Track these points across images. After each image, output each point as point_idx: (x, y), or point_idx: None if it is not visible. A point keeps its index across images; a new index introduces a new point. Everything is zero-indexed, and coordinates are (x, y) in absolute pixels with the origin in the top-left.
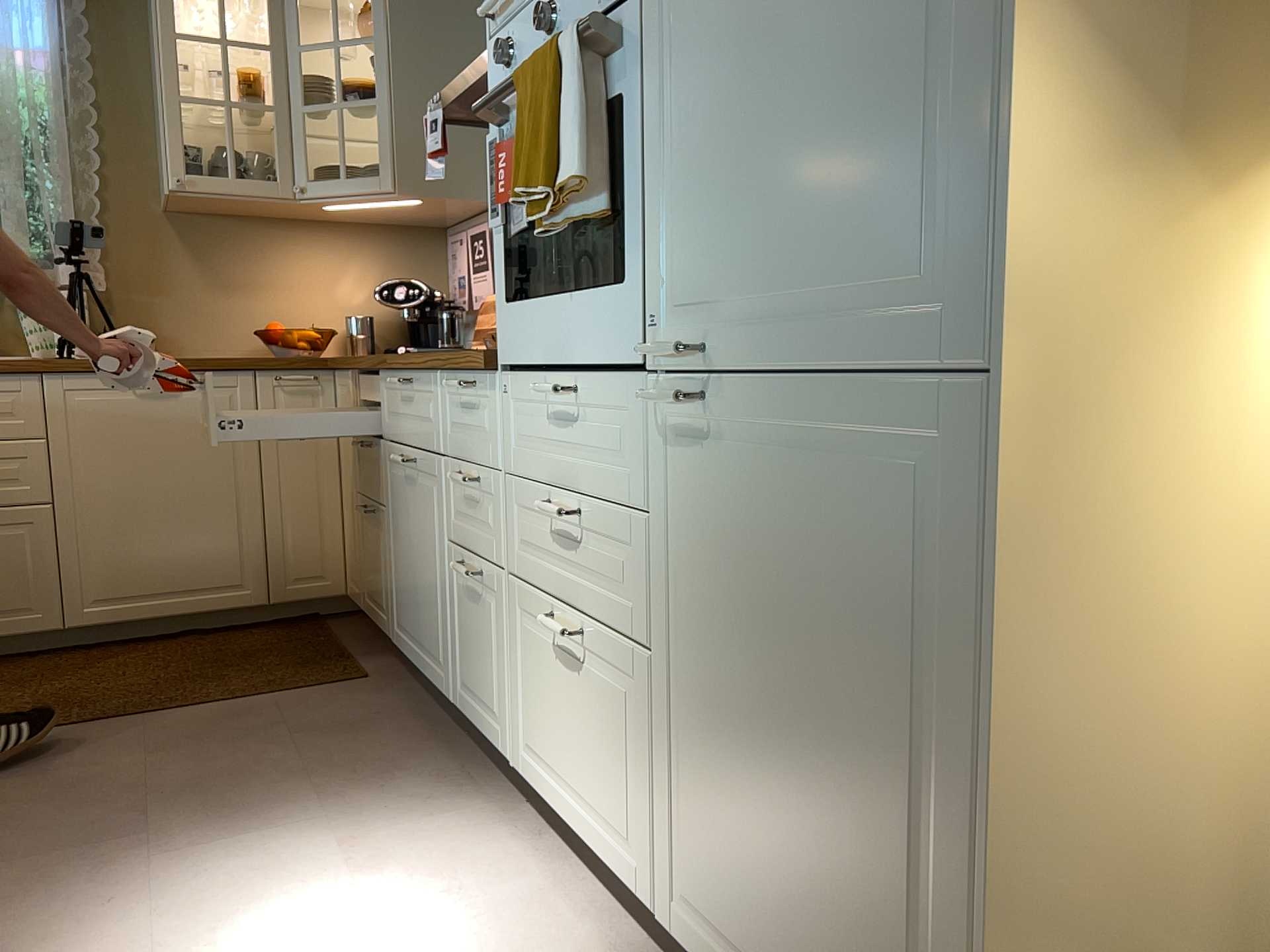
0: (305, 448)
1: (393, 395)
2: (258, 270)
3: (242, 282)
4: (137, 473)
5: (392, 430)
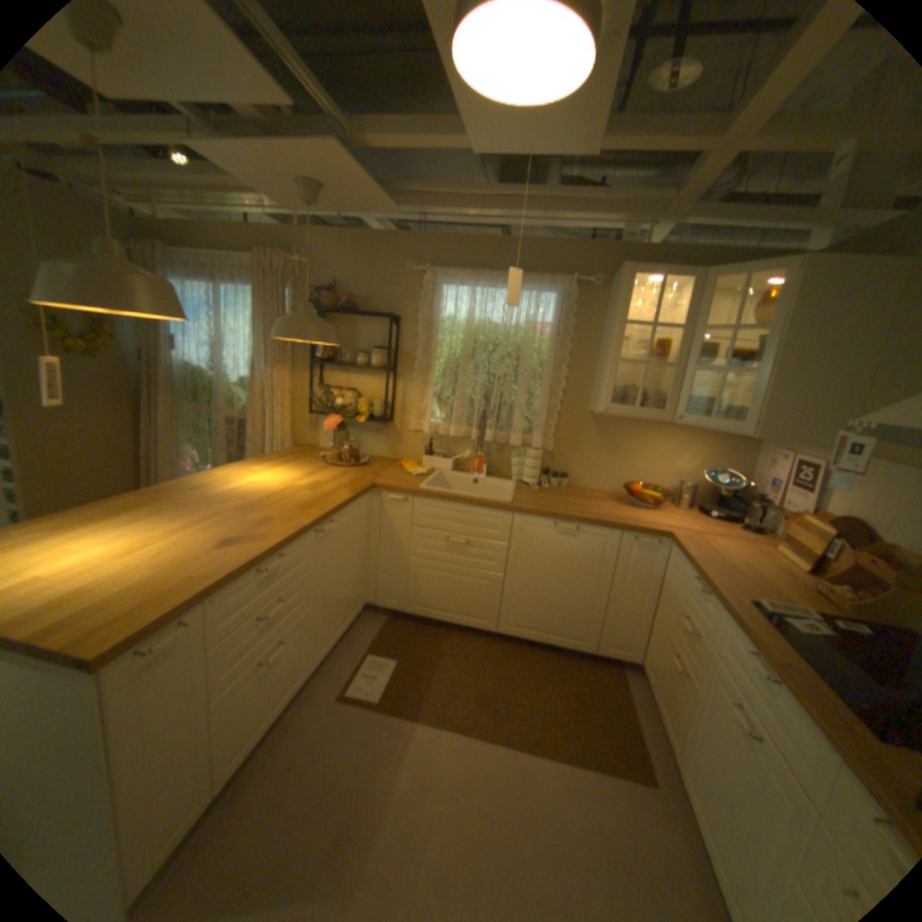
0: (641, 580)
1: (743, 650)
2: (632, 446)
3: (622, 452)
4: (546, 571)
5: (732, 668)
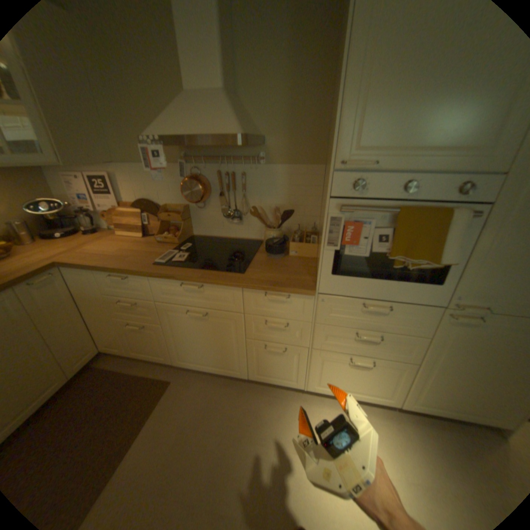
0: (58, 309)
1: (171, 288)
2: None
3: None
4: None
5: (170, 300)
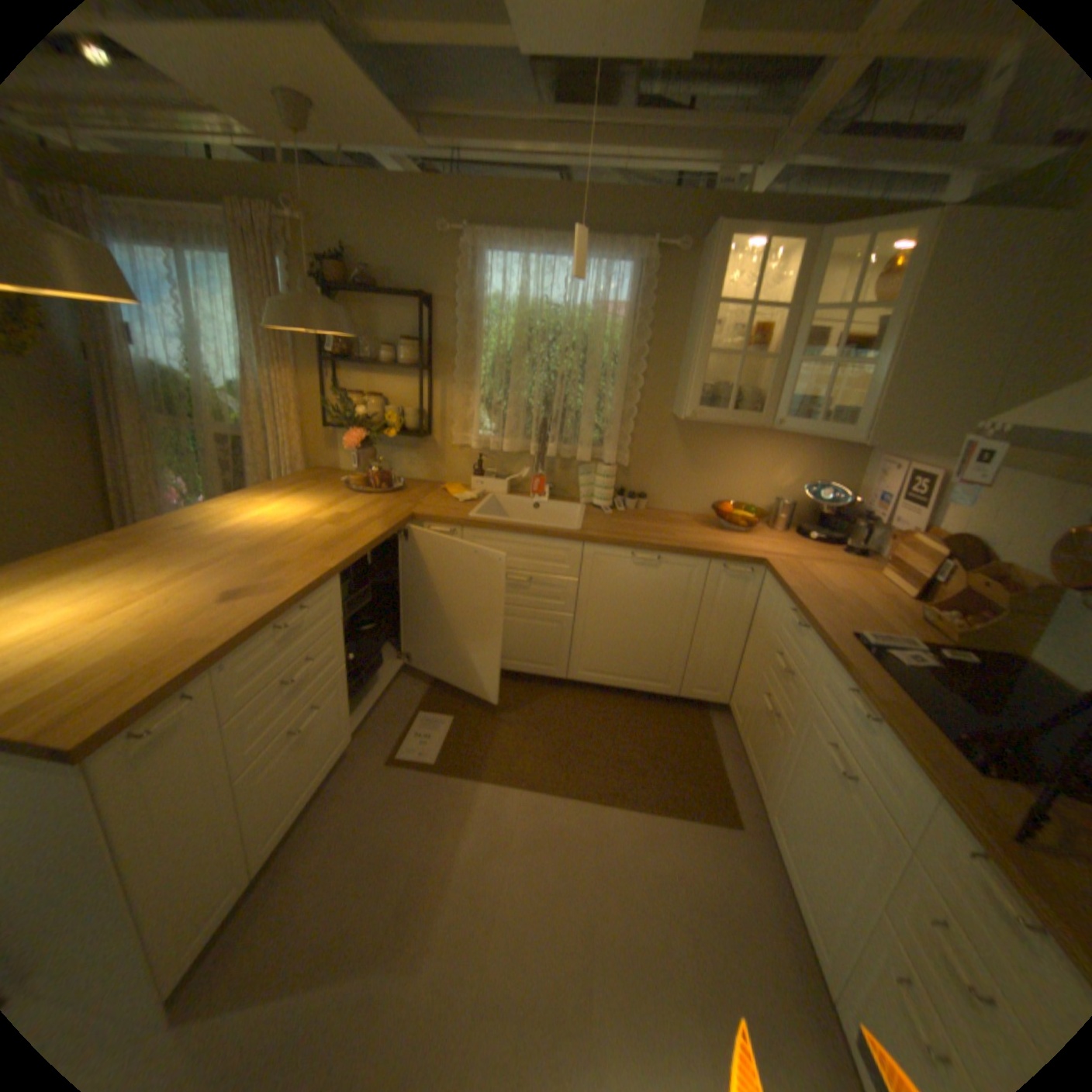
0: (730, 613)
1: (841, 687)
2: (723, 457)
3: (710, 465)
4: (622, 607)
5: (828, 706)
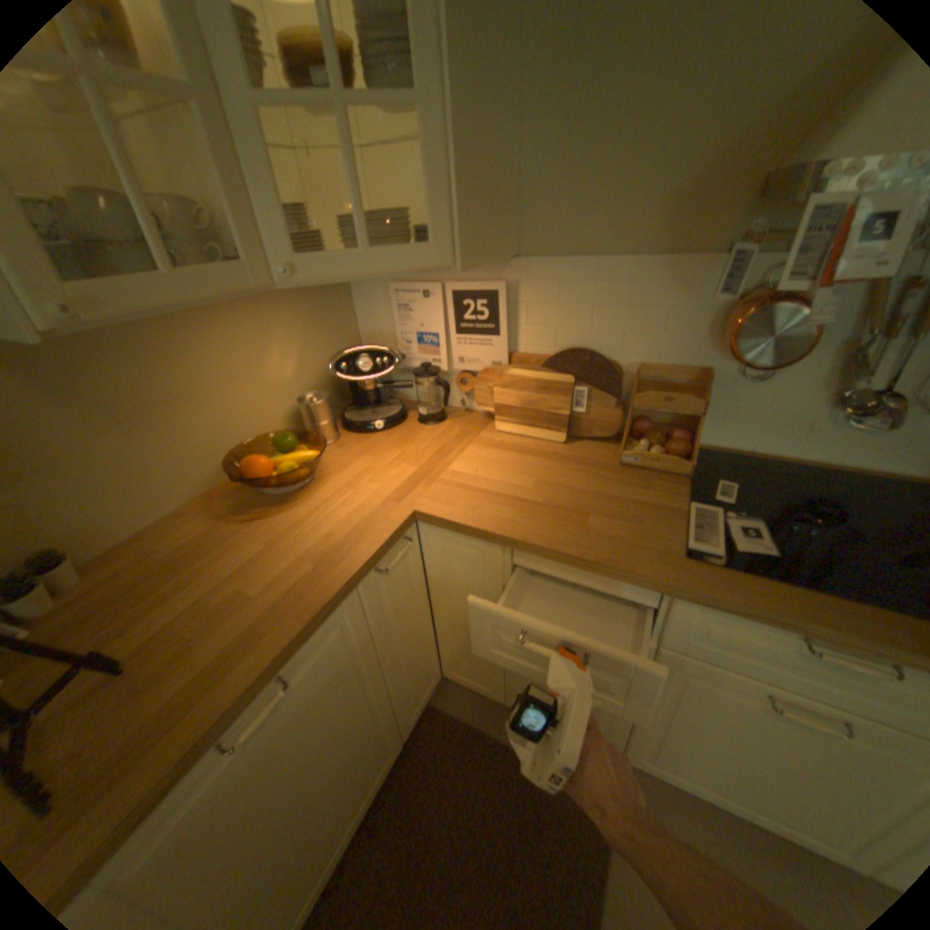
0: (408, 608)
1: (751, 637)
2: (170, 379)
3: (155, 406)
4: (273, 813)
5: (723, 660)
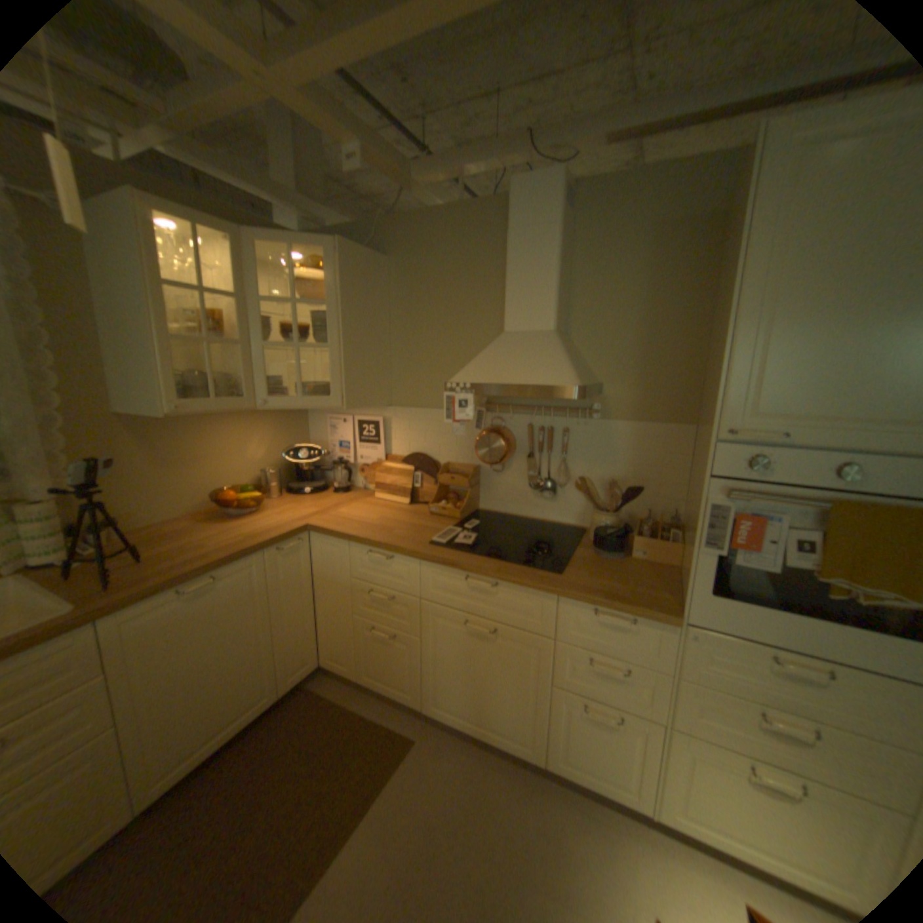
0: (295, 588)
1: (449, 581)
2: (194, 449)
3: (183, 460)
4: (187, 661)
5: (443, 601)
